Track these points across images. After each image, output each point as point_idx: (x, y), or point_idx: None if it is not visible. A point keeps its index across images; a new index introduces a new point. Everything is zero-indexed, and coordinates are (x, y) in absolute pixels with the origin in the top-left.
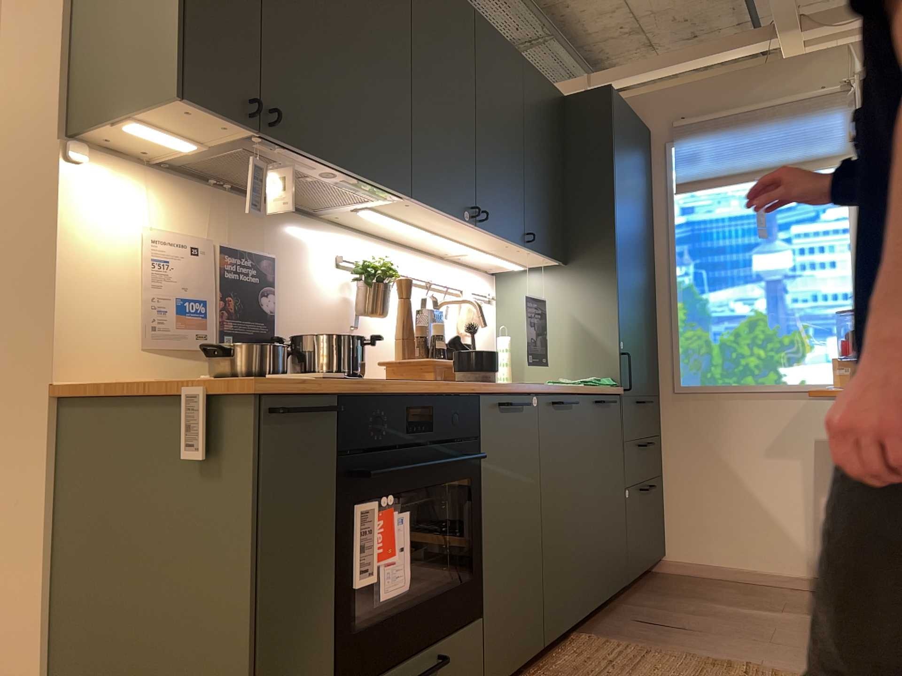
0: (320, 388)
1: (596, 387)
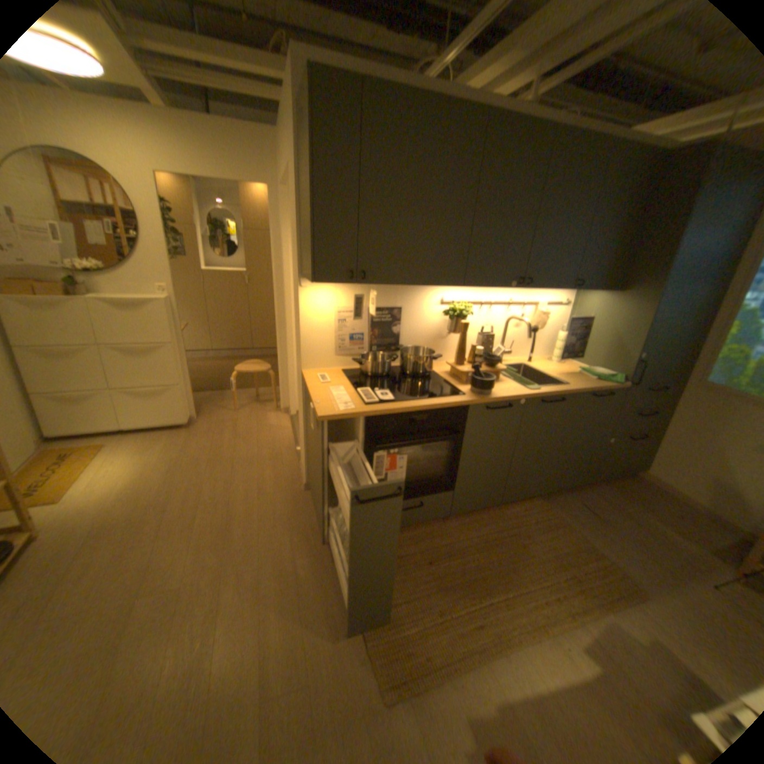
0: (354, 416)
1: (604, 381)
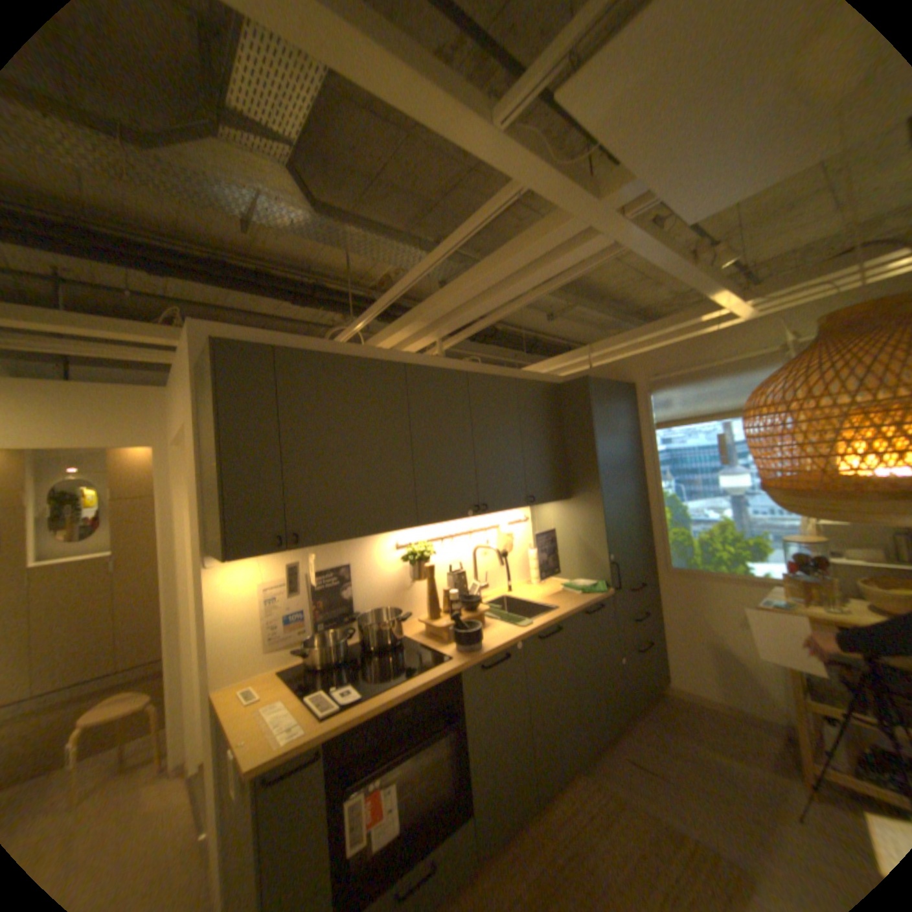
0: (305, 748)
1: (589, 594)
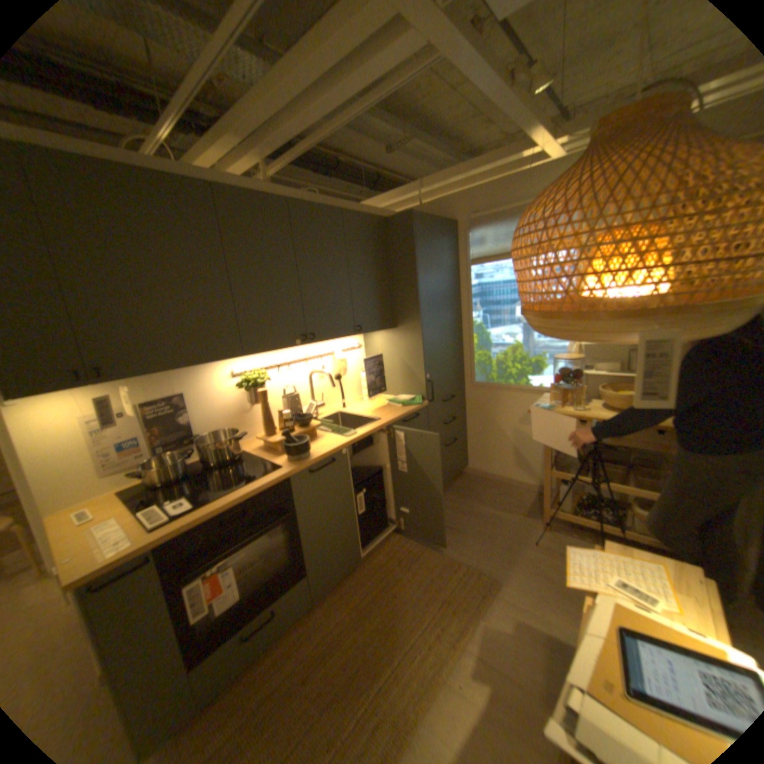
0: (132, 556)
1: (408, 406)
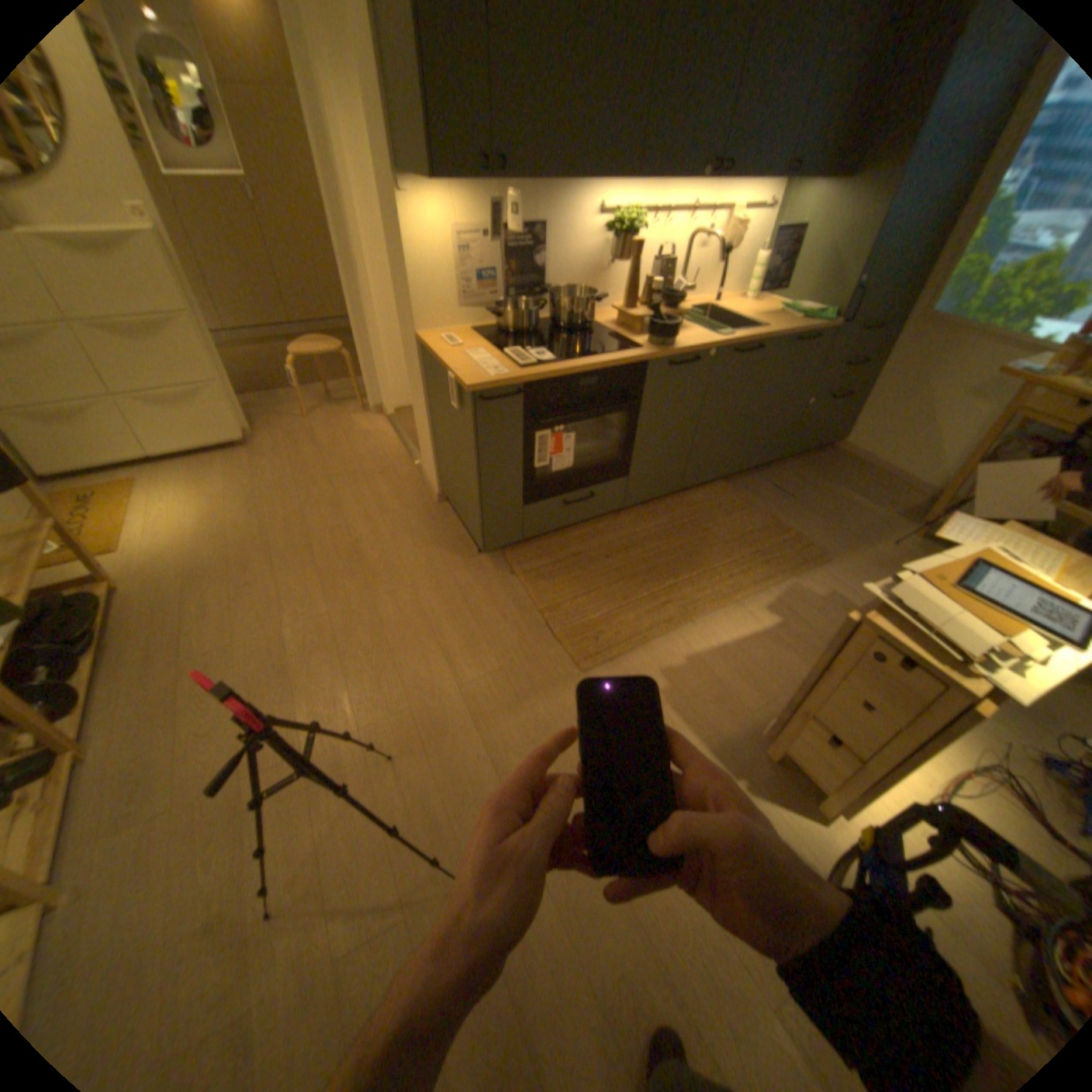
0: (510, 383)
1: (810, 320)
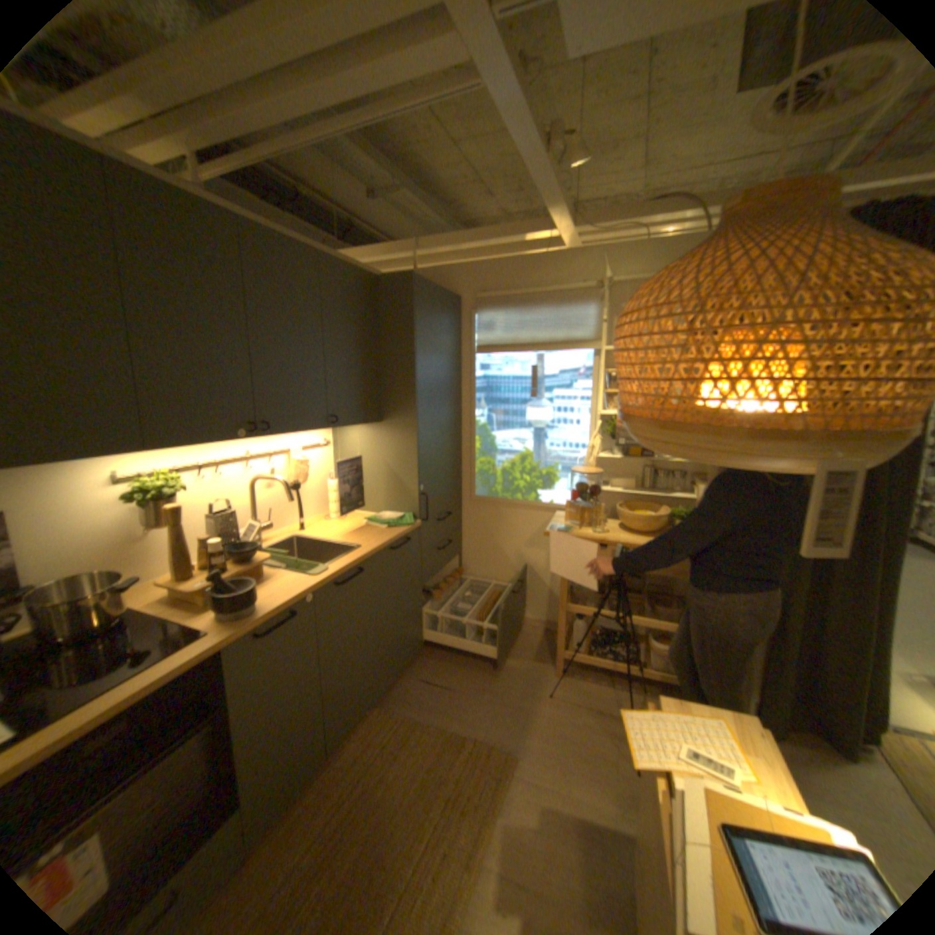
0: None
1: (396, 528)
